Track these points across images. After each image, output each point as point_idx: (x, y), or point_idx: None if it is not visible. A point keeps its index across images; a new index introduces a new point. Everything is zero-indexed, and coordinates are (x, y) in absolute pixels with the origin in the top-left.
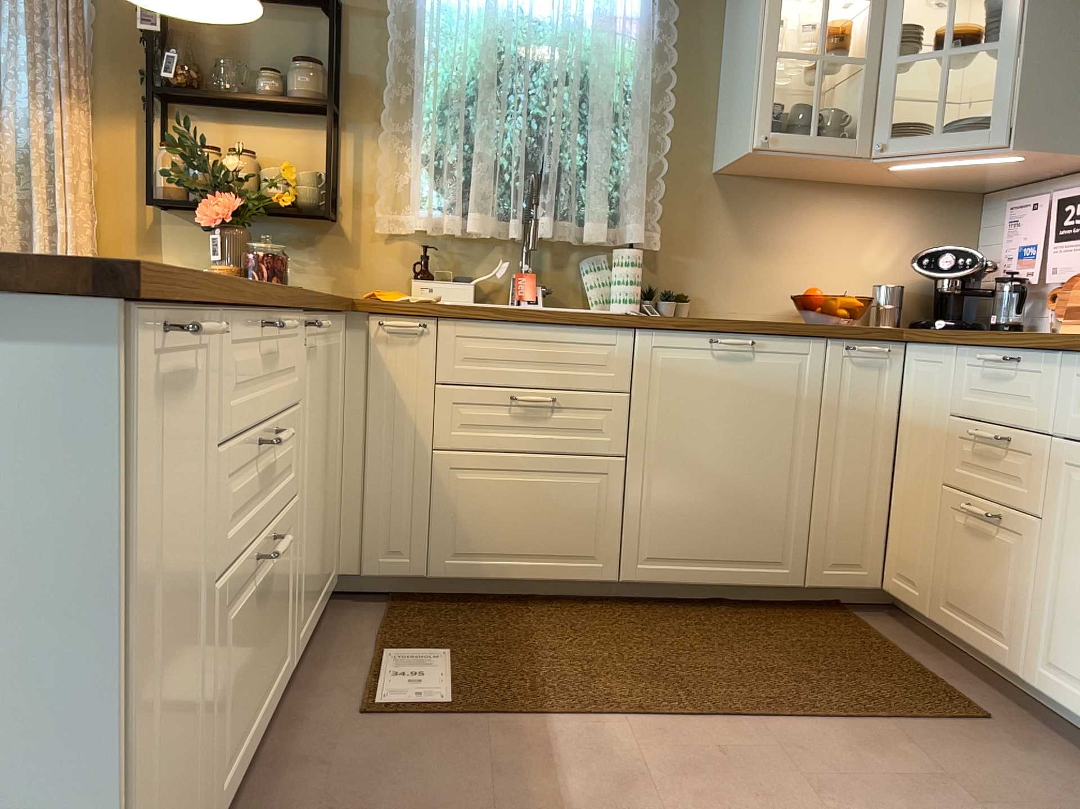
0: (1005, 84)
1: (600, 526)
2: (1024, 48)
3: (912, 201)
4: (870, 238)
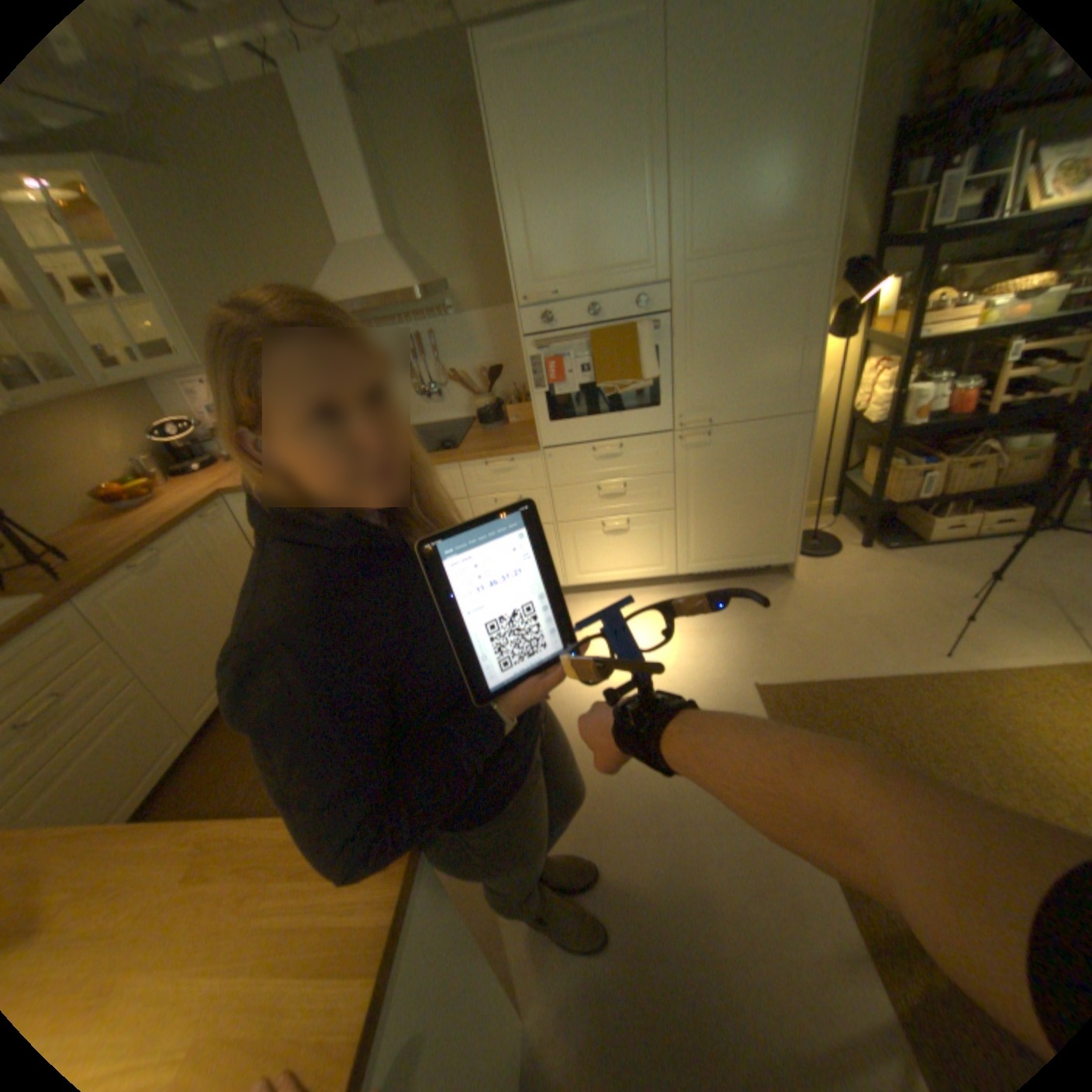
0: (168, 325)
1: (155, 729)
2: (165, 299)
3: (101, 395)
4: (94, 432)
